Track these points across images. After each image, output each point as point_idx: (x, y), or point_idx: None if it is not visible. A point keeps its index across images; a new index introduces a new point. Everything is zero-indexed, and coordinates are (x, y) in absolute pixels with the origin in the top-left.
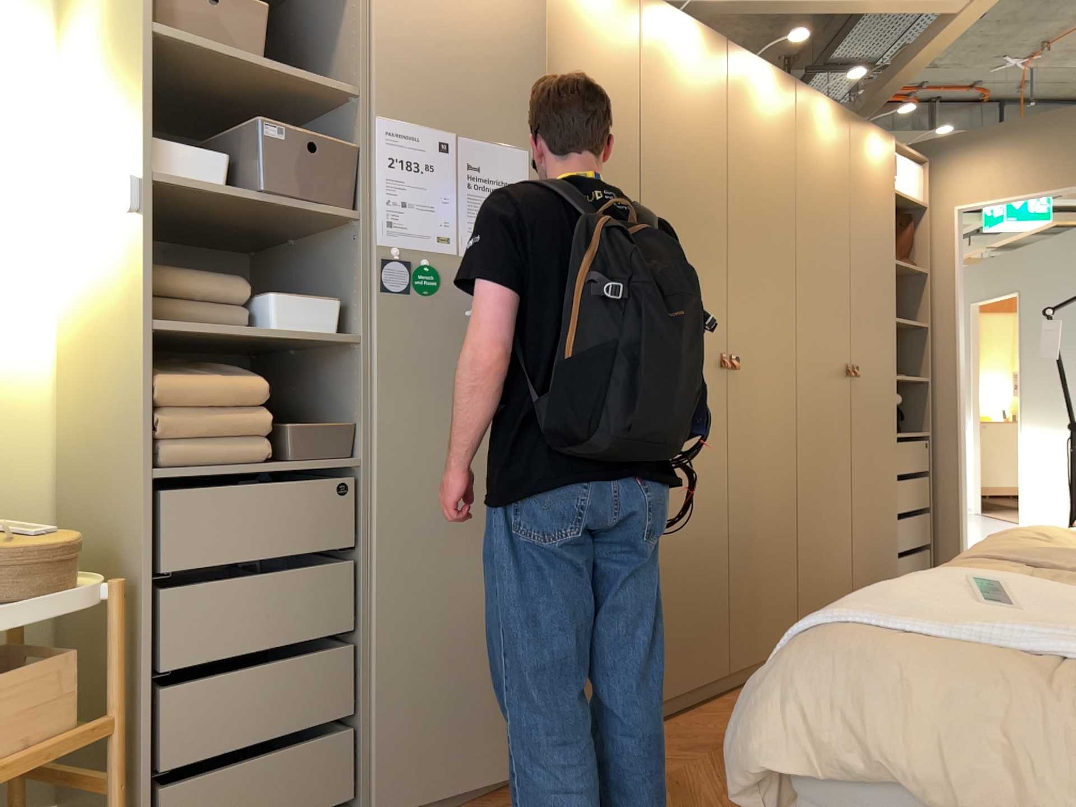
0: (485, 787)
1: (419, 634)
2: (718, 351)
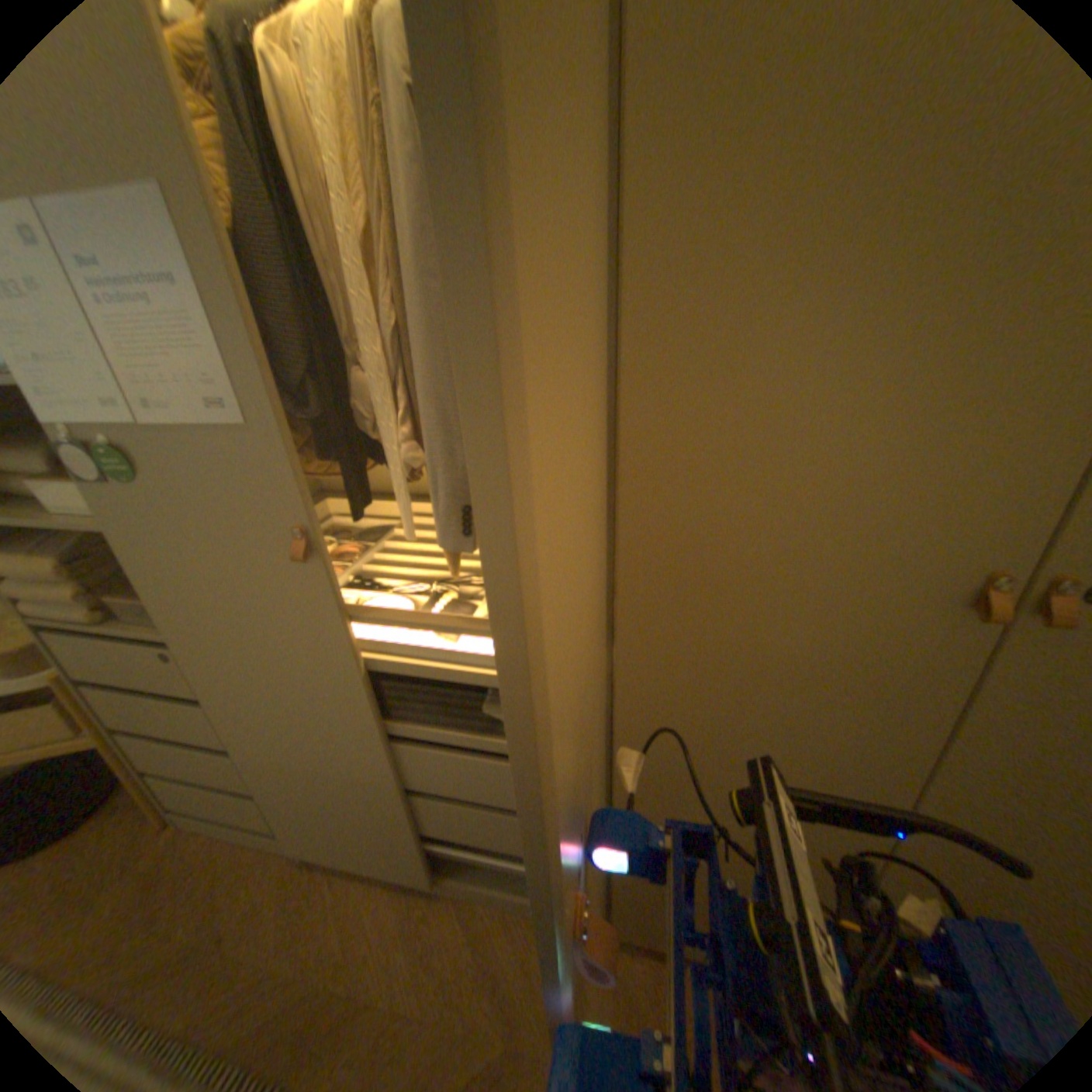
0: (400, 885)
1: (281, 781)
2: (963, 573)
